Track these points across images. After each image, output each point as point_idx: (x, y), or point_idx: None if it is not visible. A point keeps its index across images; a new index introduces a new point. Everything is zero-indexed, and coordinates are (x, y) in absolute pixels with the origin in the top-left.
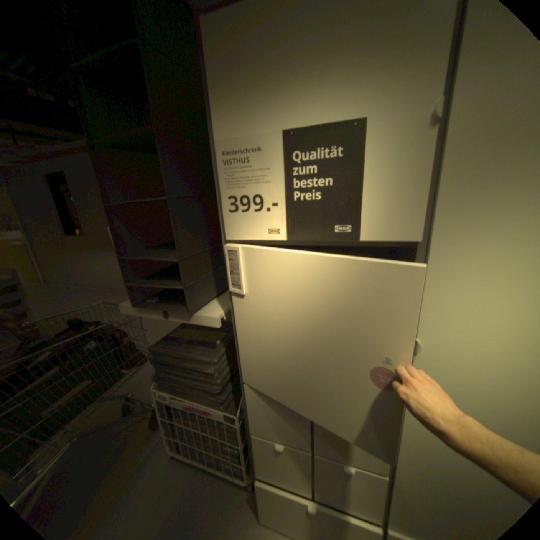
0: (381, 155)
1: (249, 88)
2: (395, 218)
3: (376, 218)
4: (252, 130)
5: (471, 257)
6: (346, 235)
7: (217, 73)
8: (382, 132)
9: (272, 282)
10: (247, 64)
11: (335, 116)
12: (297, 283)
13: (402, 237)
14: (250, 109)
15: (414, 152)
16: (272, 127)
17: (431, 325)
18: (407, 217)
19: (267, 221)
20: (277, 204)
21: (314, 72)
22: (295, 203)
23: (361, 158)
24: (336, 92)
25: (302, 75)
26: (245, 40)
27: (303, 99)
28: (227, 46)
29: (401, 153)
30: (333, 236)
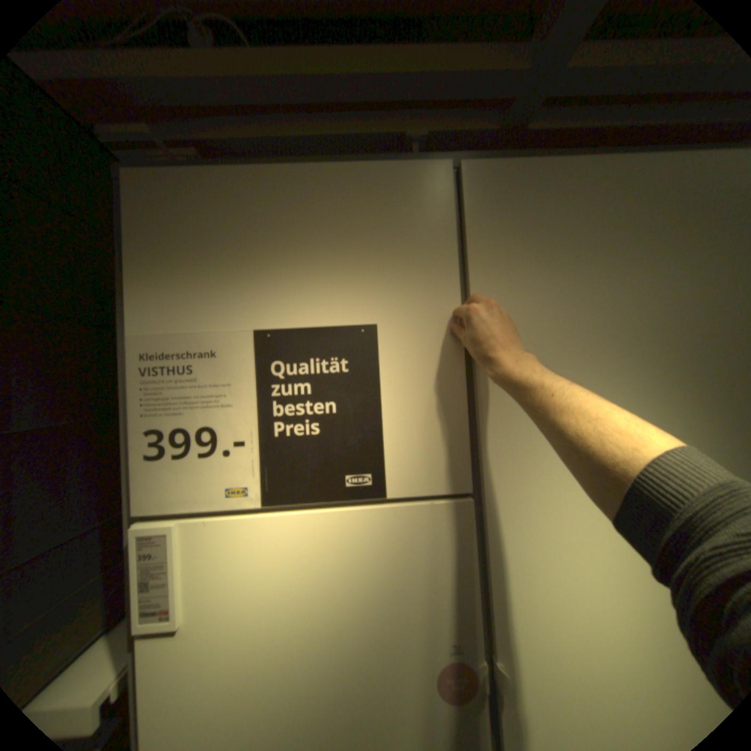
0: (401, 373)
1: (200, 268)
2: (432, 459)
3: (407, 461)
4: (202, 326)
5: (537, 510)
6: (366, 490)
7: (146, 242)
8: (399, 344)
9: (232, 597)
10: (199, 239)
11: (334, 319)
12: (283, 592)
13: (447, 487)
14: (201, 297)
15: (442, 371)
16: (238, 325)
17: (513, 633)
18: (448, 458)
19: (225, 473)
20: (245, 442)
21: (301, 264)
22: (277, 440)
23: (375, 375)
24: (333, 291)
25: (285, 264)
26: (197, 211)
27: (286, 293)
28: (167, 212)
29: (426, 372)
30: (344, 493)
